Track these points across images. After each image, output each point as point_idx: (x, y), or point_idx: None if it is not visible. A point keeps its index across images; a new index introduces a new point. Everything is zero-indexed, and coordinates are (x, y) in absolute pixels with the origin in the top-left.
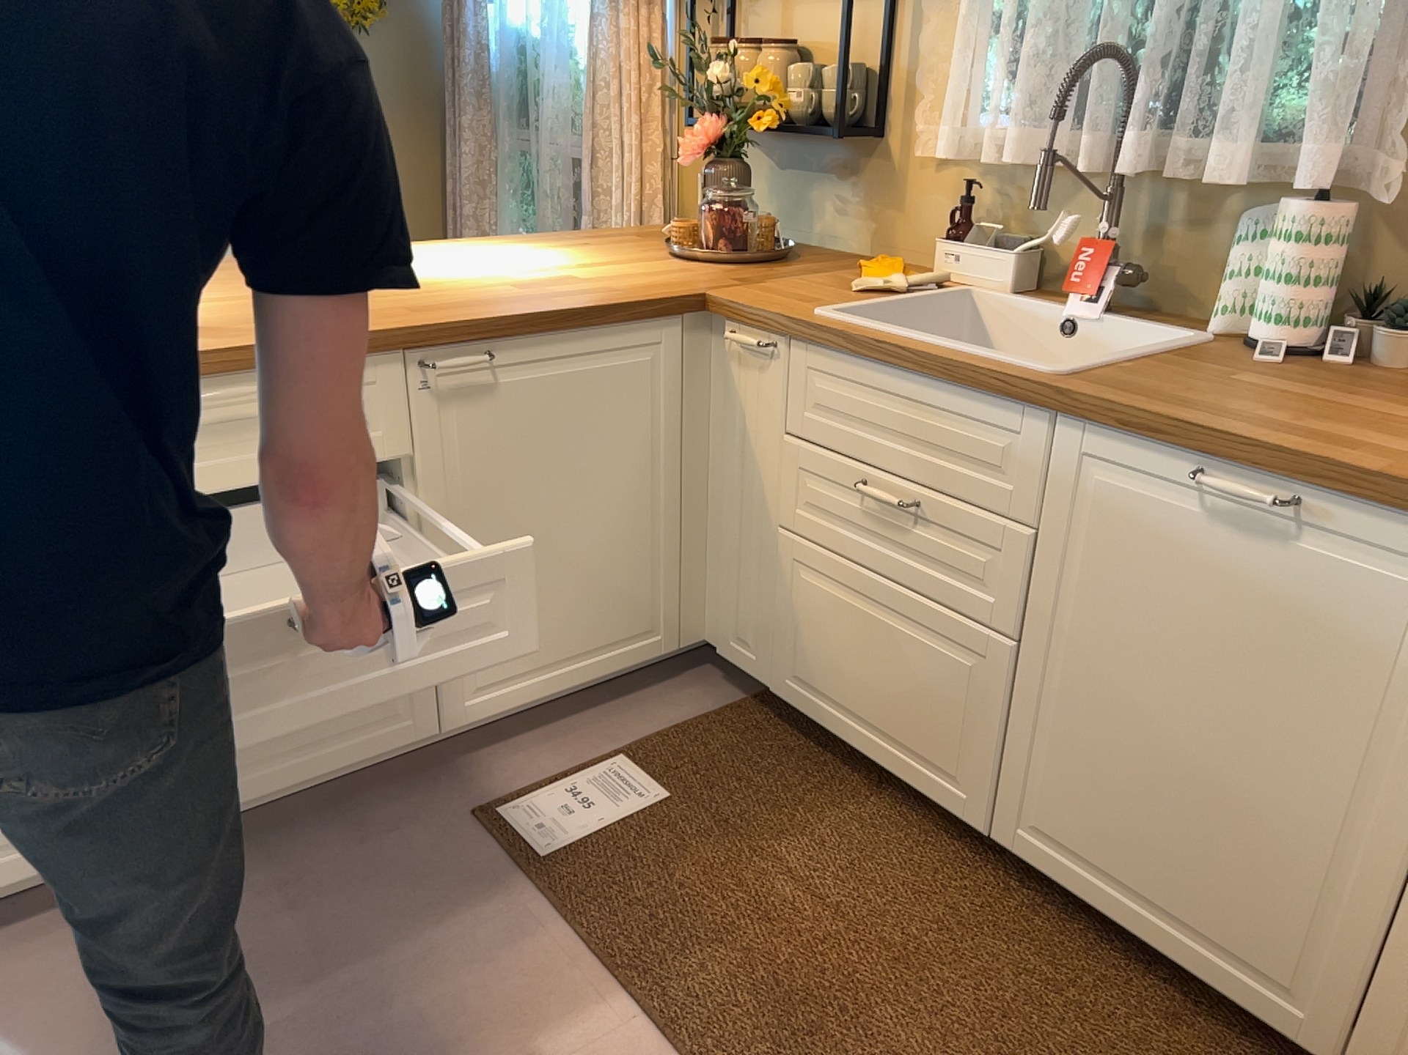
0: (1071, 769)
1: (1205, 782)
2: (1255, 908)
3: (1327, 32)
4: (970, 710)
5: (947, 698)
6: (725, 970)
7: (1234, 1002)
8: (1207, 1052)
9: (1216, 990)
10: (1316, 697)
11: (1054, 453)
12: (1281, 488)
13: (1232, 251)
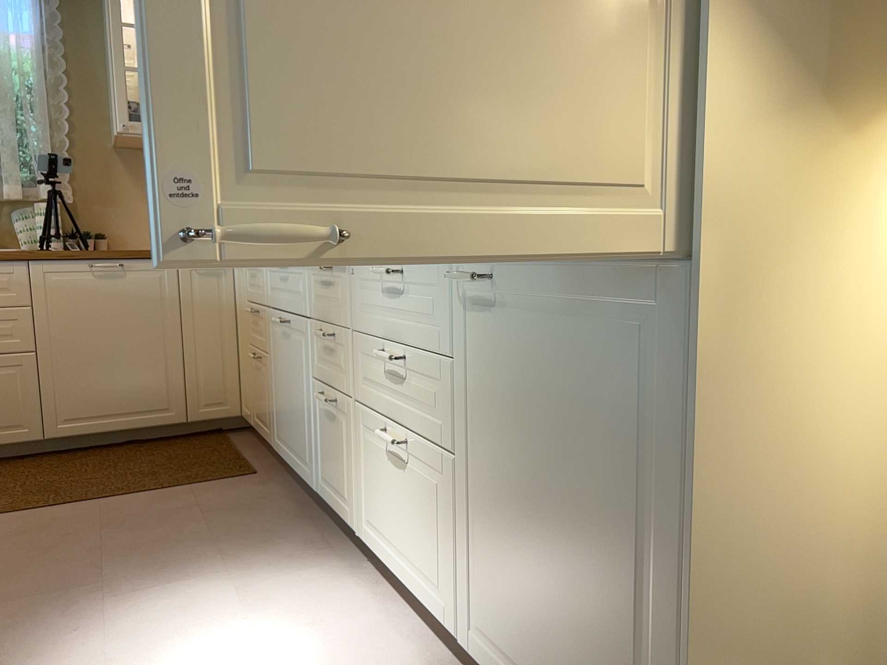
0: (73, 387)
1: (122, 361)
2: (149, 390)
3: (33, 150)
4: (19, 392)
5: (5, 393)
6: (3, 502)
7: (153, 426)
8: (153, 446)
9: (147, 426)
10: (144, 316)
11: (29, 276)
12: (115, 262)
13: (13, 224)
